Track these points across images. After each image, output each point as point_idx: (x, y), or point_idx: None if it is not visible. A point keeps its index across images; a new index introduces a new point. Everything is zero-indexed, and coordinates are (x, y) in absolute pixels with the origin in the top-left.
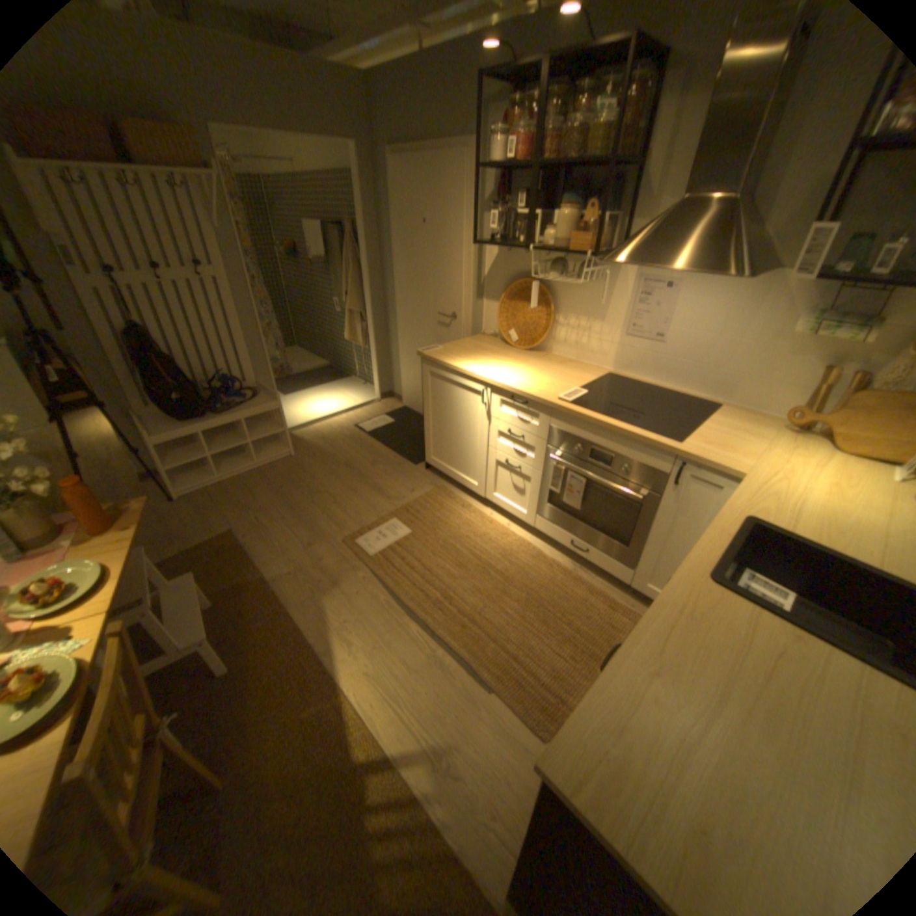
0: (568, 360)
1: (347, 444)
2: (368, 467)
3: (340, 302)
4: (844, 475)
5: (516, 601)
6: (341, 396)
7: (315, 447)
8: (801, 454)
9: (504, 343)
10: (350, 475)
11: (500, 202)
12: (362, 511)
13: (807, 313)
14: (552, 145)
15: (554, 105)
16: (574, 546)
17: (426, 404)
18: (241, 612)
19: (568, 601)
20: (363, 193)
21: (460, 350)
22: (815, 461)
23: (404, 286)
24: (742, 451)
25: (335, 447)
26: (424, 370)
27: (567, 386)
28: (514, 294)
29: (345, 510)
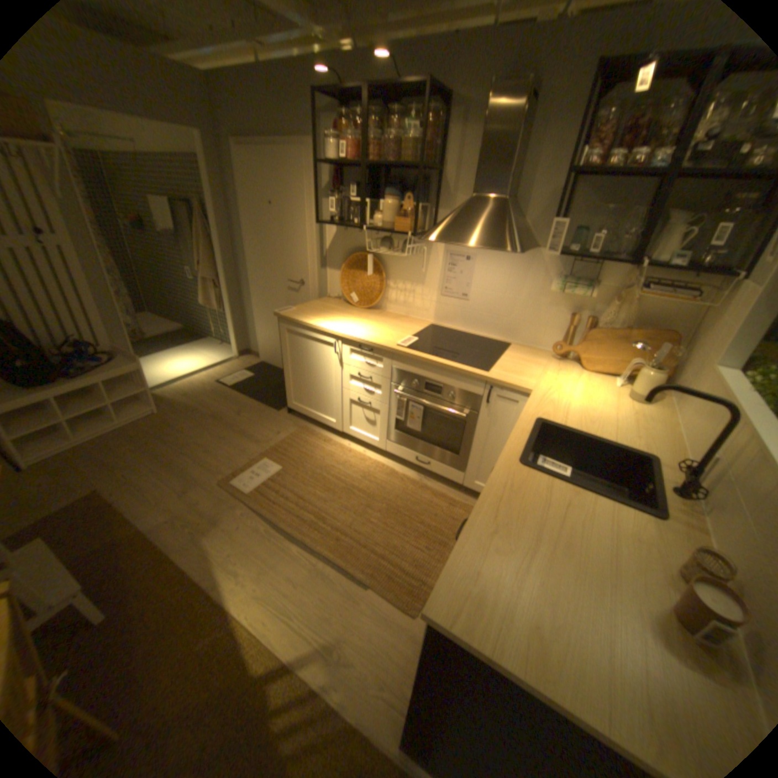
0: (400, 316)
1: (211, 398)
2: (235, 417)
3: (193, 271)
4: (589, 386)
5: (378, 511)
6: (199, 355)
7: (179, 404)
8: (563, 374)
9: (348, 304)
10: (218, 425)
11: (336, 191)
12: (233, 456)
13: (556, 278)
14: (375, 151)
15: (374, 121)
16: (418, 461)
17: (285, 357)
18: (119, 566)
19: (419, 504)
20: (210, 175)
21: (312, 310)
22: (572, 378)
23: (255, 257)
24: (528, 375)
25: (199, 401)
26: (282, 328)
27: (403, 336)
28: (353, 264)
29: (217, 457)
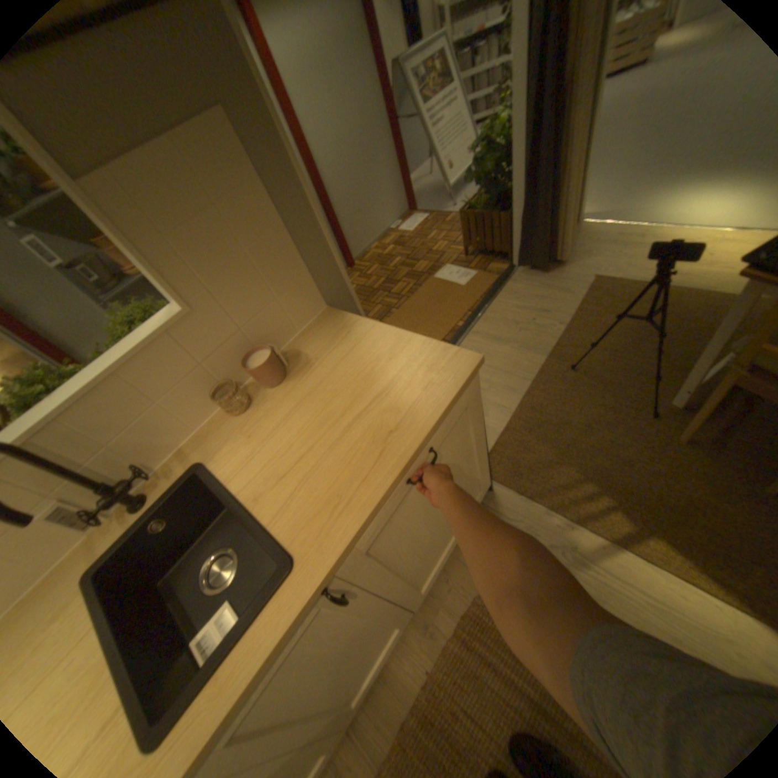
0: None
1: None
2: None
3: None
4: None
5: None
6: None
7: None
8: None
9: None
10: None
11: None
12: None
13: None
14: None
15: None
16: None
17: None
18: None
19: None
20: None
21: None
22: None
23: None
24: None
25: None
26: None
27: None
28: None
29: None
